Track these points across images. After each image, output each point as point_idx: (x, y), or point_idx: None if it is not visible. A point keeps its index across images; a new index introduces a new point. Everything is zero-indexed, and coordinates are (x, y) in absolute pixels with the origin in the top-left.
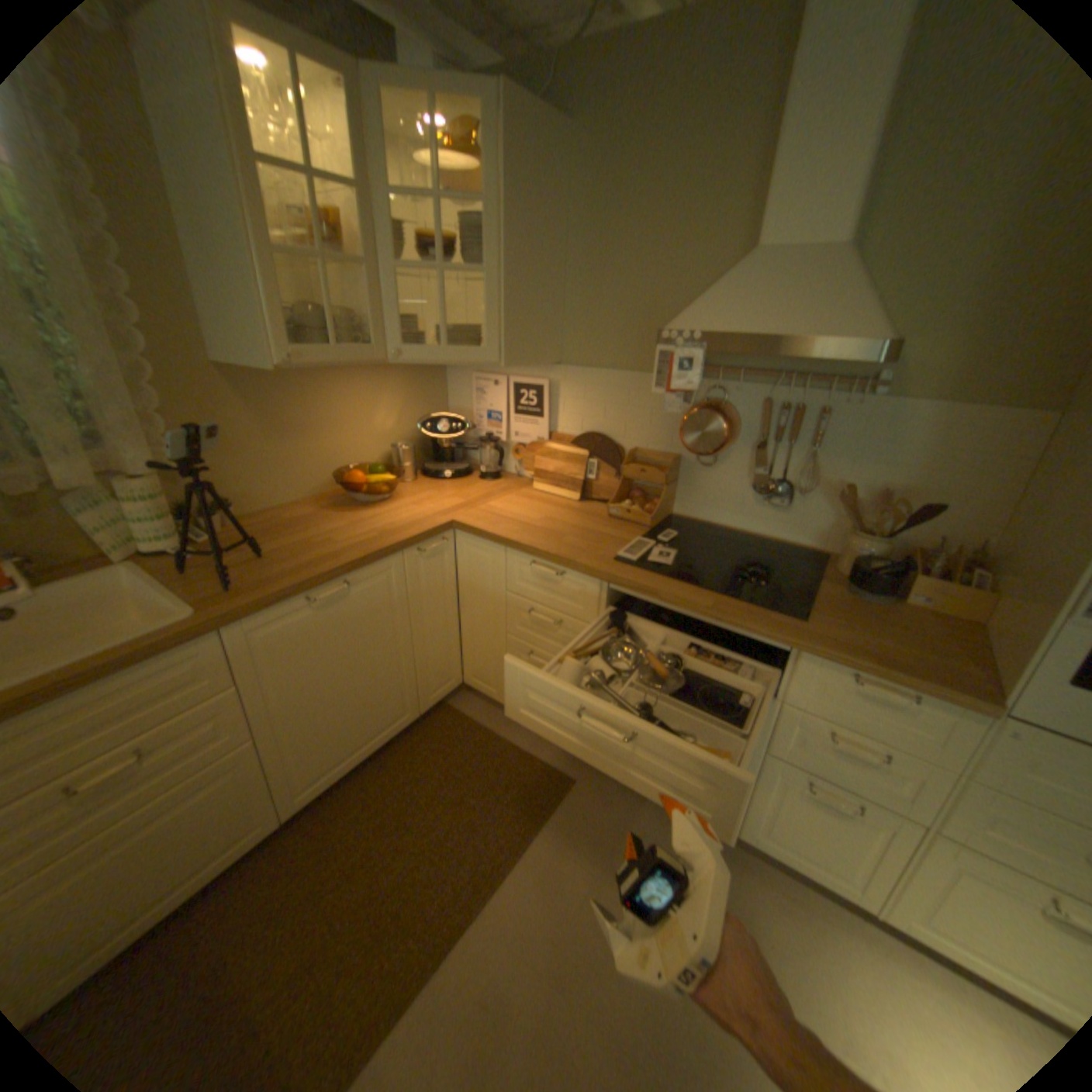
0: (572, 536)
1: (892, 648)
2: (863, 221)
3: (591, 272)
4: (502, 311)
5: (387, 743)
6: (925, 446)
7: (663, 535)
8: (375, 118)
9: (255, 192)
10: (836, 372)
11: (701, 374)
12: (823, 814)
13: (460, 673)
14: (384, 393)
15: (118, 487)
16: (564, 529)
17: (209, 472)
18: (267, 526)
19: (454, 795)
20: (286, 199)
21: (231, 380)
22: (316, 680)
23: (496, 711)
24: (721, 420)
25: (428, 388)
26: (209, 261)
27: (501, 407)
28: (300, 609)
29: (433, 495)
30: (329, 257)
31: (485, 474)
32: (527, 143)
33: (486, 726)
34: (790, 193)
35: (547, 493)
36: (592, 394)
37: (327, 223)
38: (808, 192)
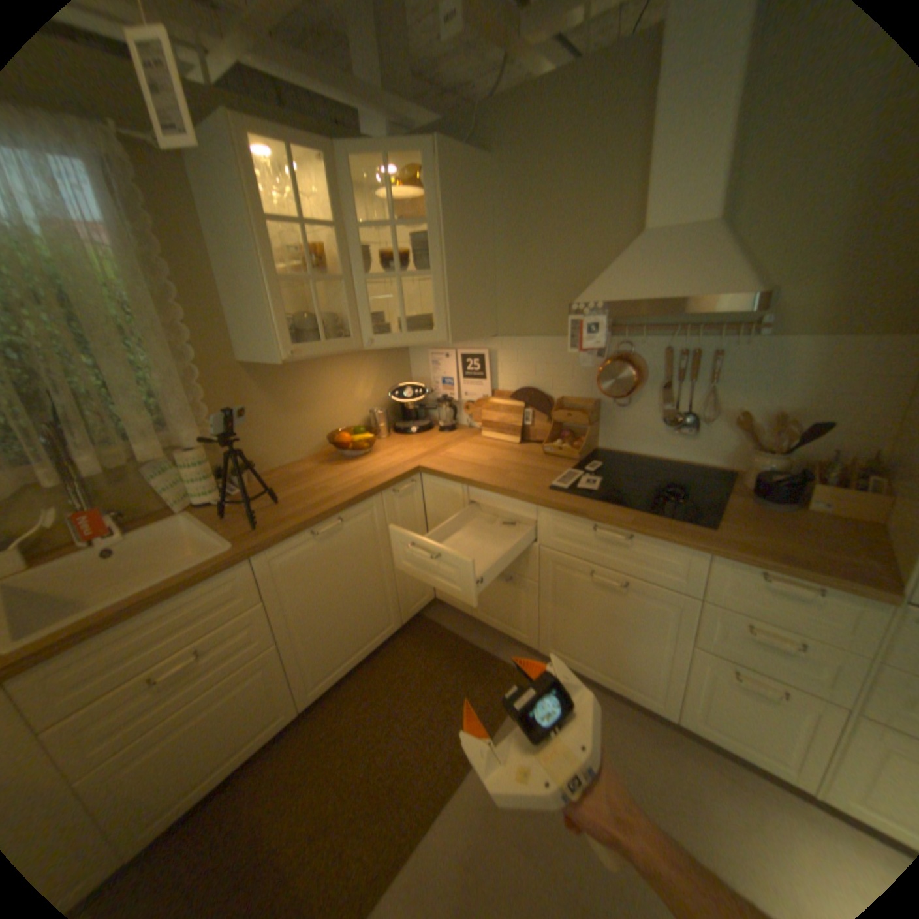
0: (515, 471)
1: (796, 548)
2: (731, 199)
3: (514, 263)
4: (447, 300)
5: (377, 648)
6: (810, 373)
7: (590, 465)
8: (345, 173)
9: (264, 240)
10: (724, 319)
11: (610, 332)
12: (752, 700)
13: (432, 589)
14: (361, 371)
15: (176, 458)
16: (508, 466)
17: (237, 442)
18: (280, 479)
19: (433, 690)
20: (285, 239)
21: (251, 373)
22: (320, 597)
23: (464, 620)
24: (630, 368)
25: (394, 364)
26: (233, 290)
27: (452, 373)
28: (306, 541)
29: (403, 447)
30: (317, 276)
31: (443, 427)
32: (457, 175)
33: (456, 633)
34: (665, 186)
35: (493, 438)
36: (524, 356)
37: (314, 252)
38: (680, 183)
